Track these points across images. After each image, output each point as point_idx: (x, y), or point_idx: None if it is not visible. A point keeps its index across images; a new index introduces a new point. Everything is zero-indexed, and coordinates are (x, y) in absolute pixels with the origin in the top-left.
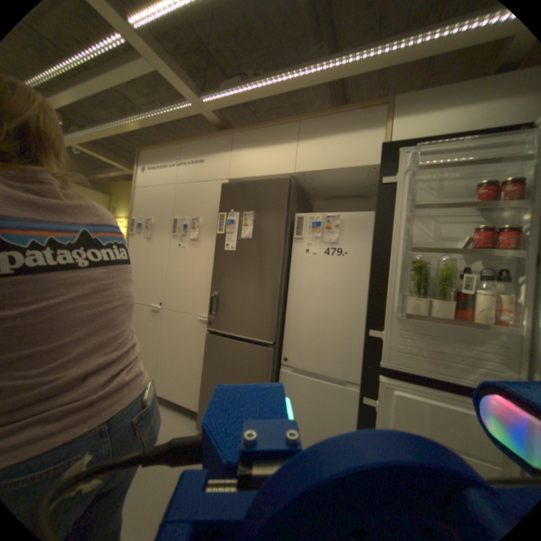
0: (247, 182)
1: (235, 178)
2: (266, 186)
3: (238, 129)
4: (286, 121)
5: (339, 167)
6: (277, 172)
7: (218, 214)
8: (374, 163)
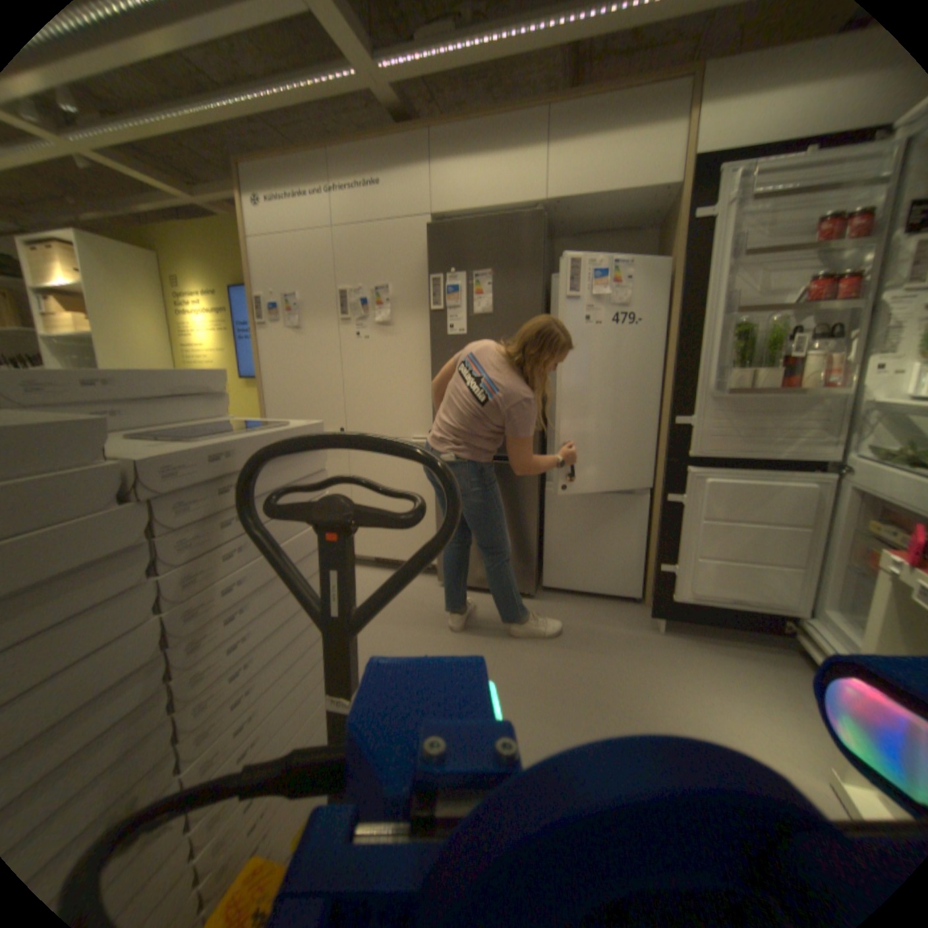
0: (474, 221)
1: (444, 213)
2: (507, 227)
3: (440, 119)
4: (526, 105)
5: (616, 189)
6: (517, 199)
7: (428, 277)
8: (670, 181)
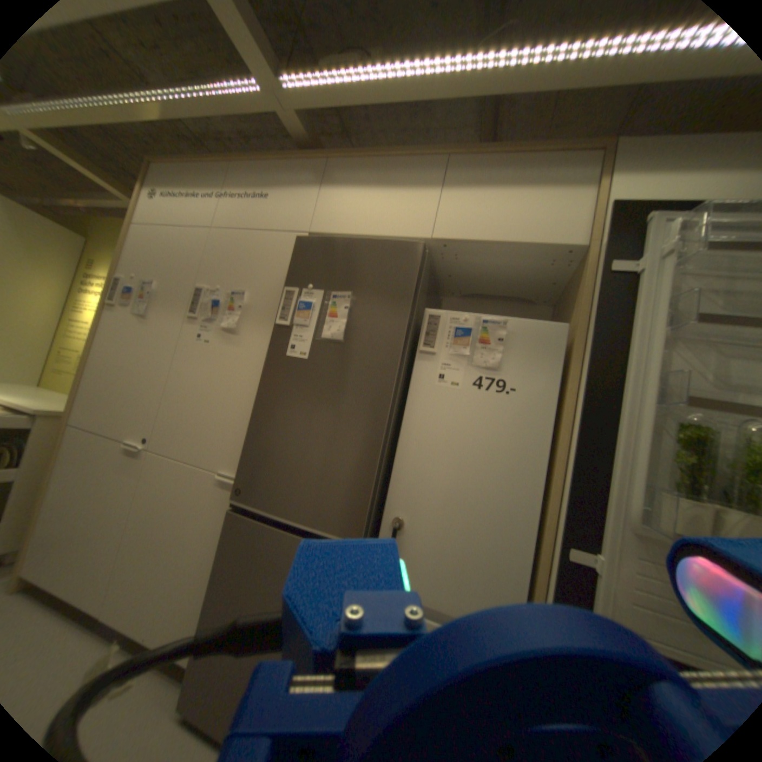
0: (346, 242)
1: (322, 234)
2: (380, 254)
3: (340, 153)
4: (425, 152)
5: (511, 242)
6: (401, 234)
7: (284, 290)
8: (575, 243)
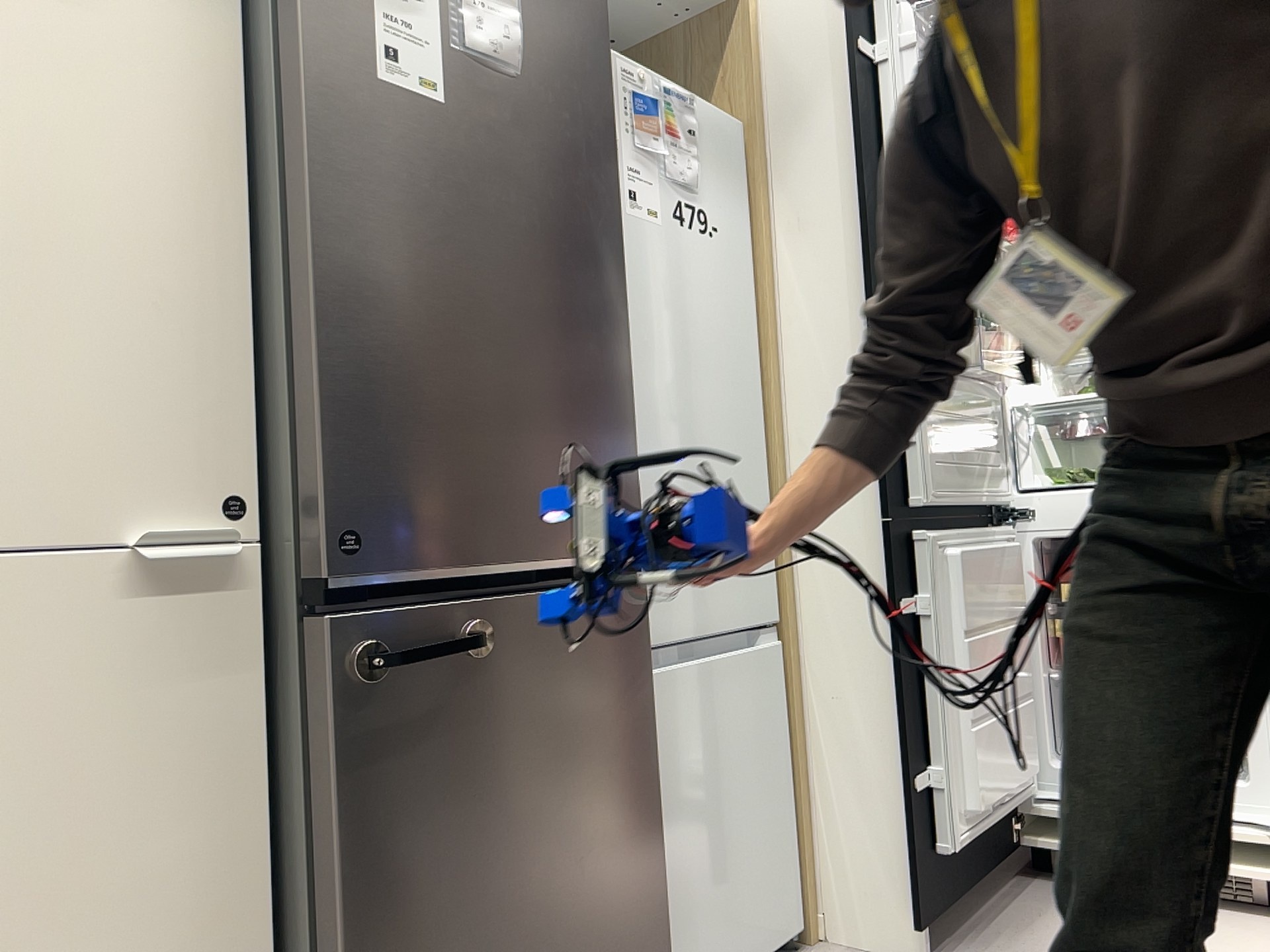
0: None
1: None
2: None
3: None
4: None
5: None
6: None
7: None
8: None
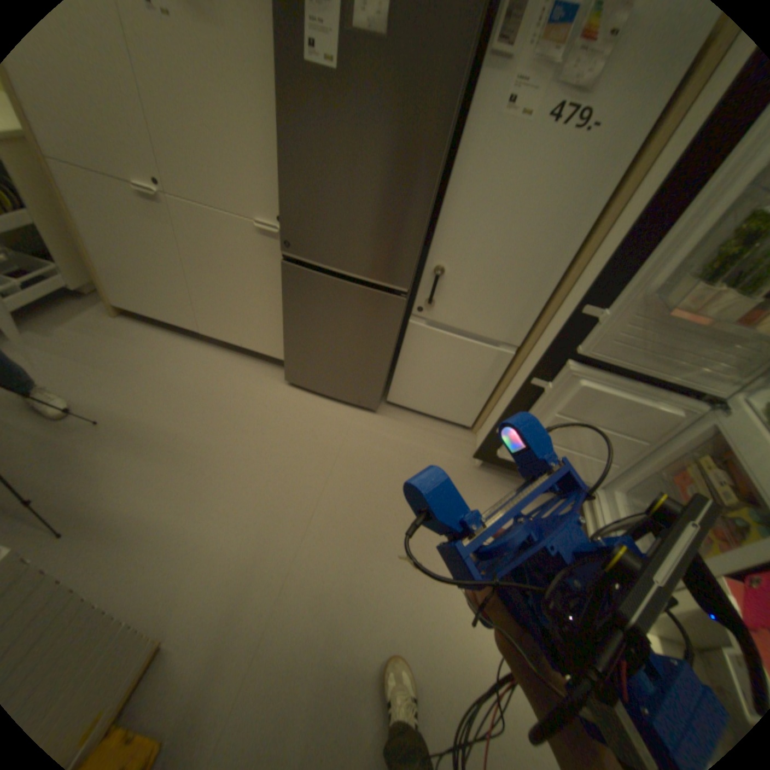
0: None
1: None
2: None
3: None
4: None
5: None
6: None
7: None
8: None
